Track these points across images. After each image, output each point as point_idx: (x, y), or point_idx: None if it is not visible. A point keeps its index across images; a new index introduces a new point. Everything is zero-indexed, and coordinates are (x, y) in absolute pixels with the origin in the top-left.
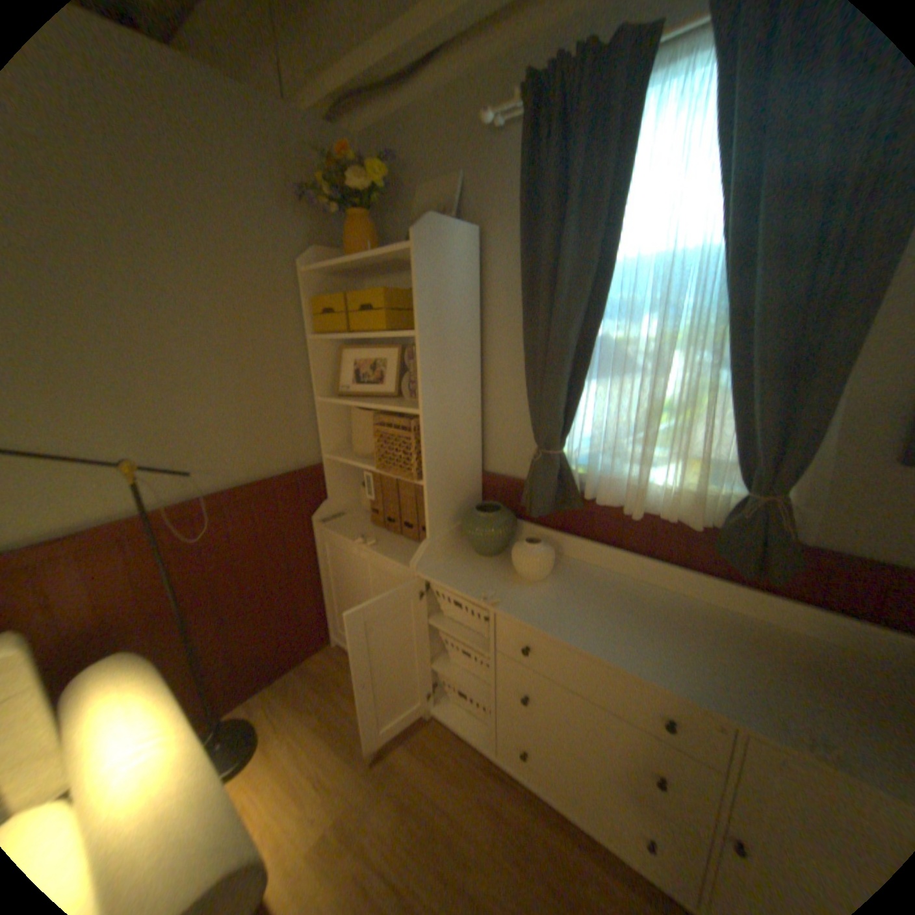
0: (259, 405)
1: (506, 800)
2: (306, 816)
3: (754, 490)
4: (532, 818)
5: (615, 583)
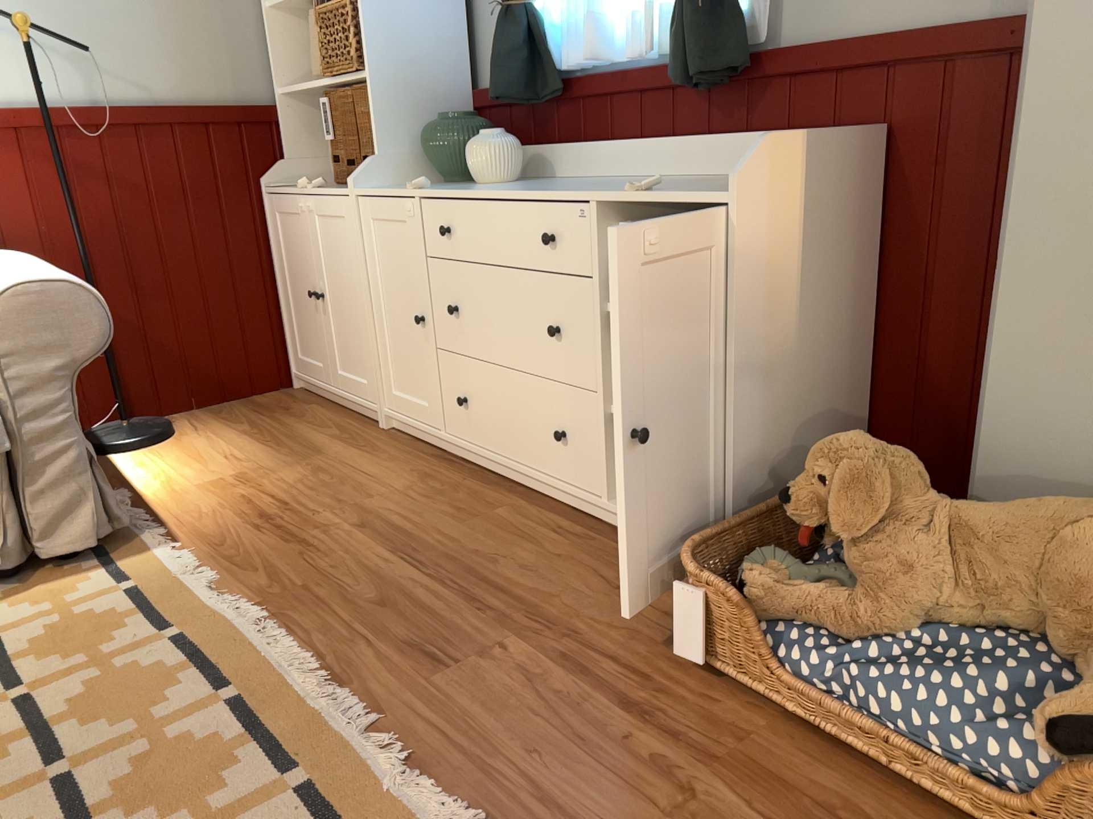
0: (186, 5)
1: (444, 470)
2: (209, 469)
3: None
4: (466, 479)
5: (588, 180)
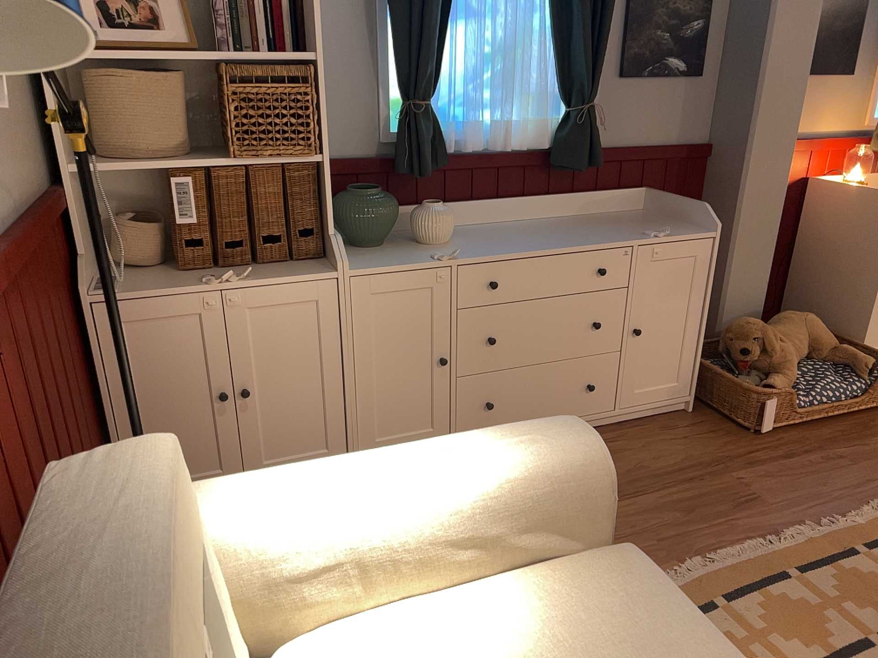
0: None
1: None
2: None
3: (571, 106)
4: None
5: (487, 228)
